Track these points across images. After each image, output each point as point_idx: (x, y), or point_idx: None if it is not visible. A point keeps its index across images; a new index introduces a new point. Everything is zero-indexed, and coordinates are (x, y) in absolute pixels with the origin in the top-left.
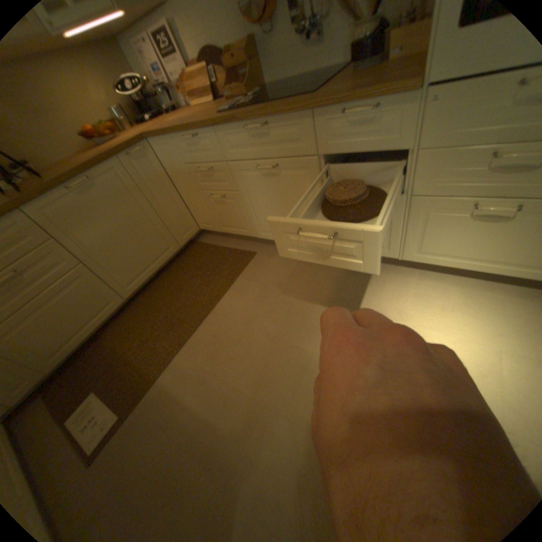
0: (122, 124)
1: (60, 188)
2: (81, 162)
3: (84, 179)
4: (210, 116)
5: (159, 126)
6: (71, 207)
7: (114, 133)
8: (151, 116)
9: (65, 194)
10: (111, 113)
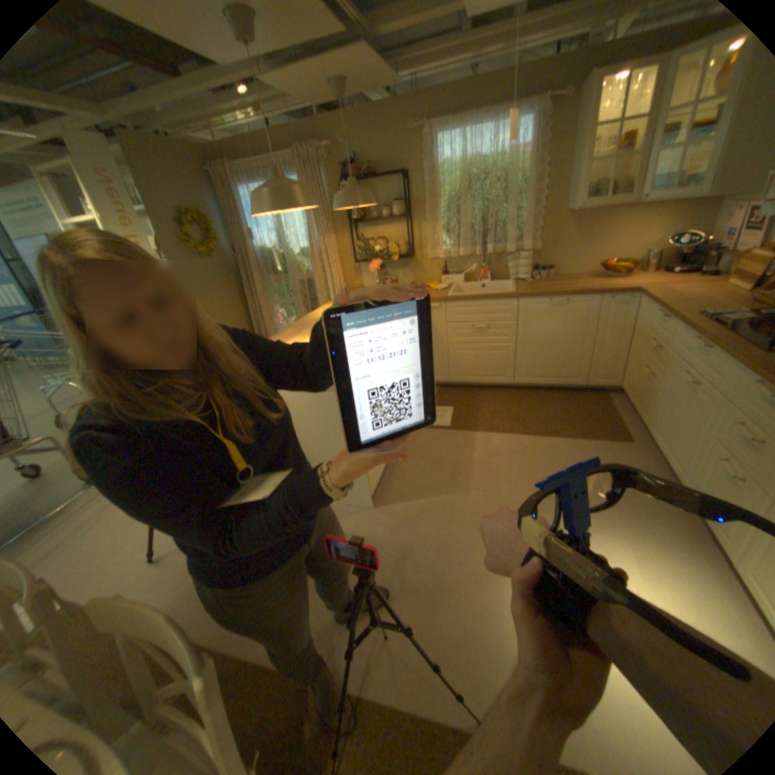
0: (647, 266)
1: (546, 298)
2: (574, 288)
3: (563, 300)
4: (690, 311)
5: (661, 290)
6: (541, 311)
7: (628, 273)
8: (681, 271)
9: (545, 303)
10: (647, 254)
